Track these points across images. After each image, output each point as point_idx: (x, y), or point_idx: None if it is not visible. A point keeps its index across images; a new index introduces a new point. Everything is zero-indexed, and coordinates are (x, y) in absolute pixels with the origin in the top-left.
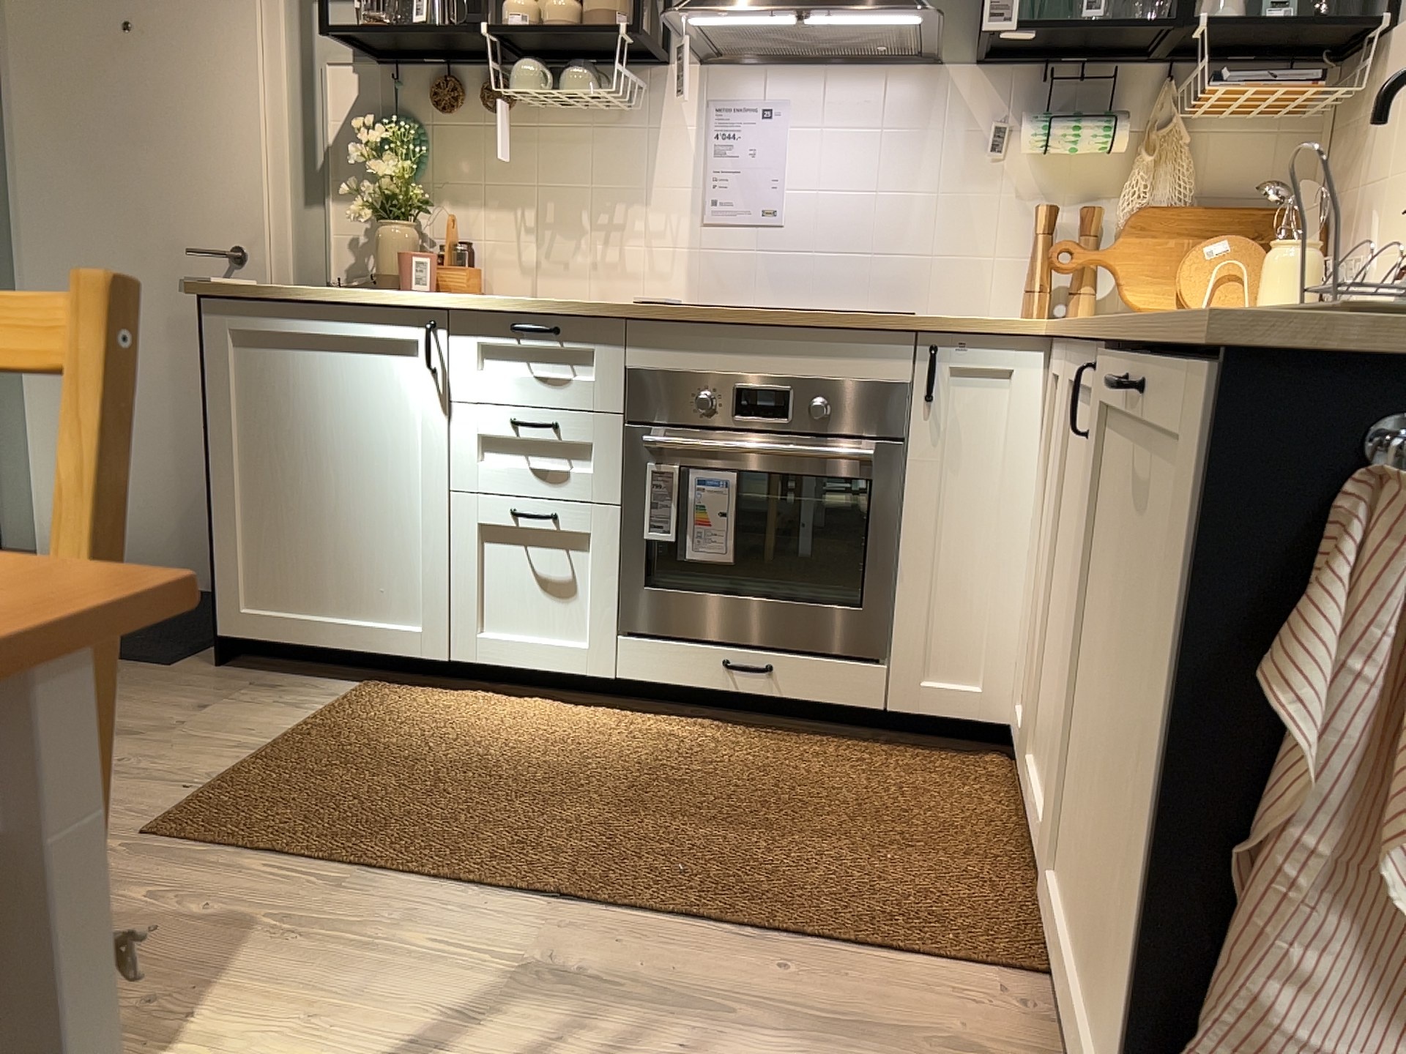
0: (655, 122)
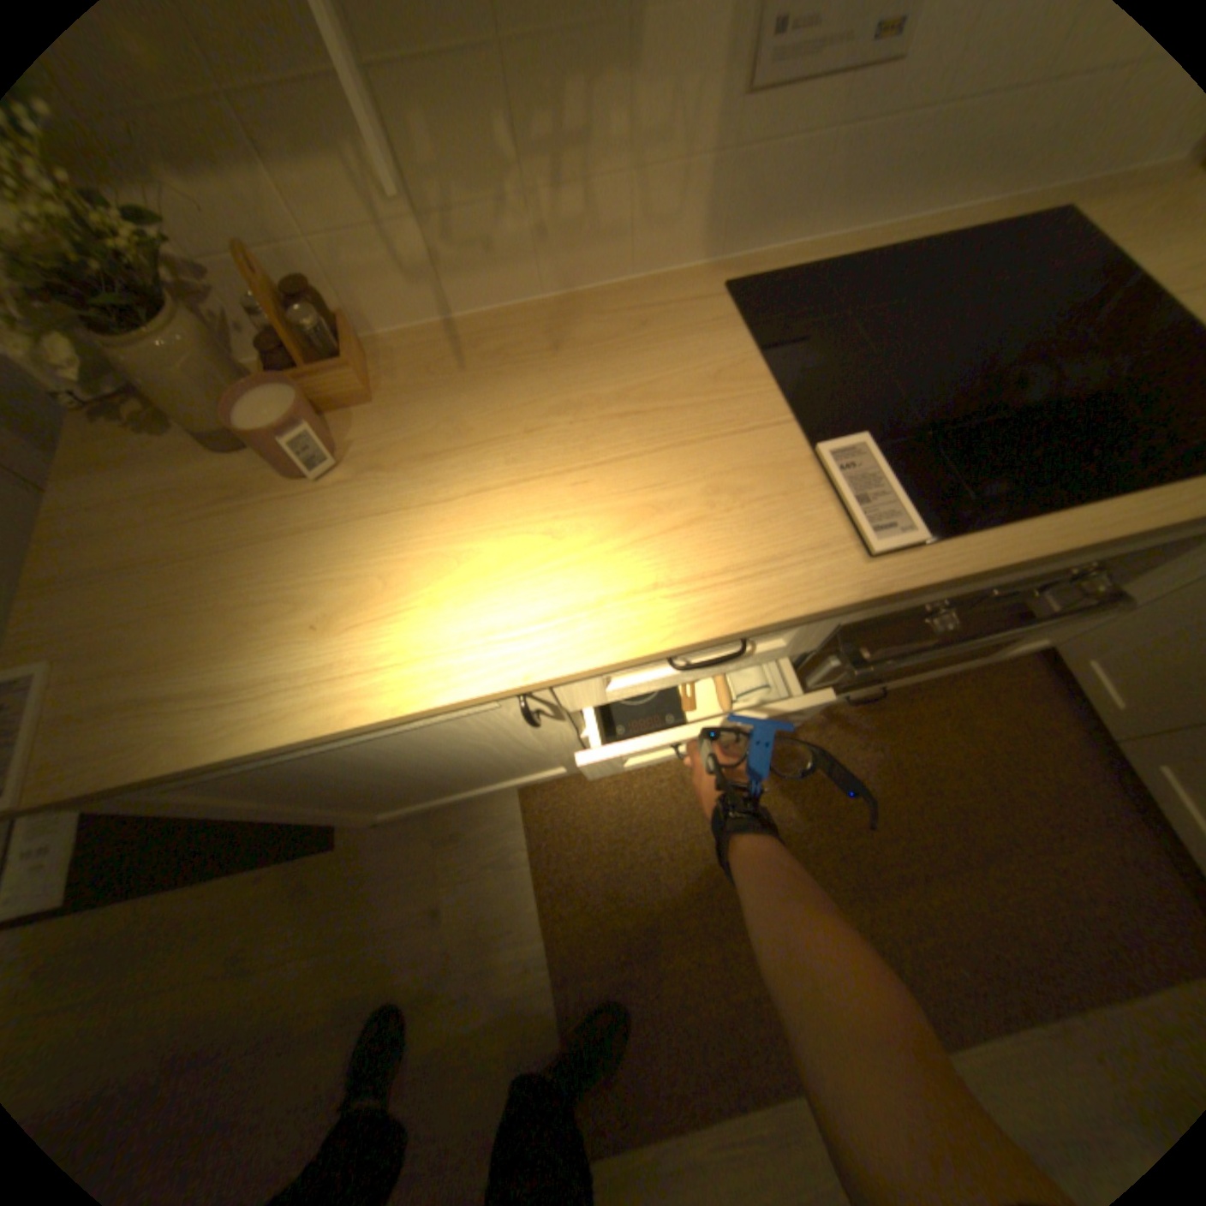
0: None
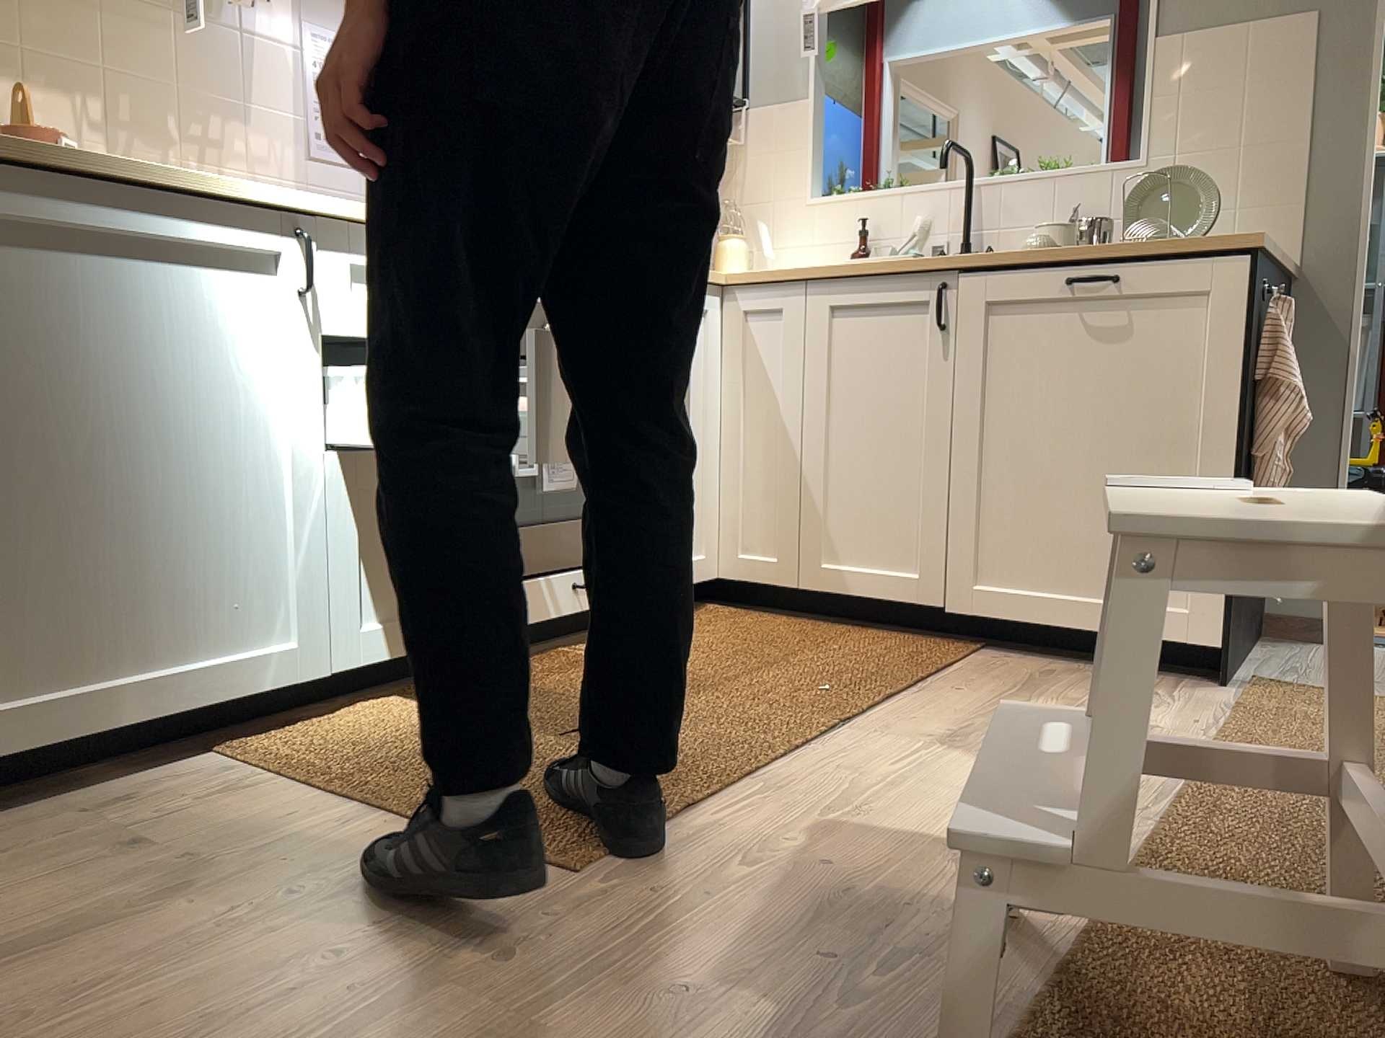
0: (254, 33)
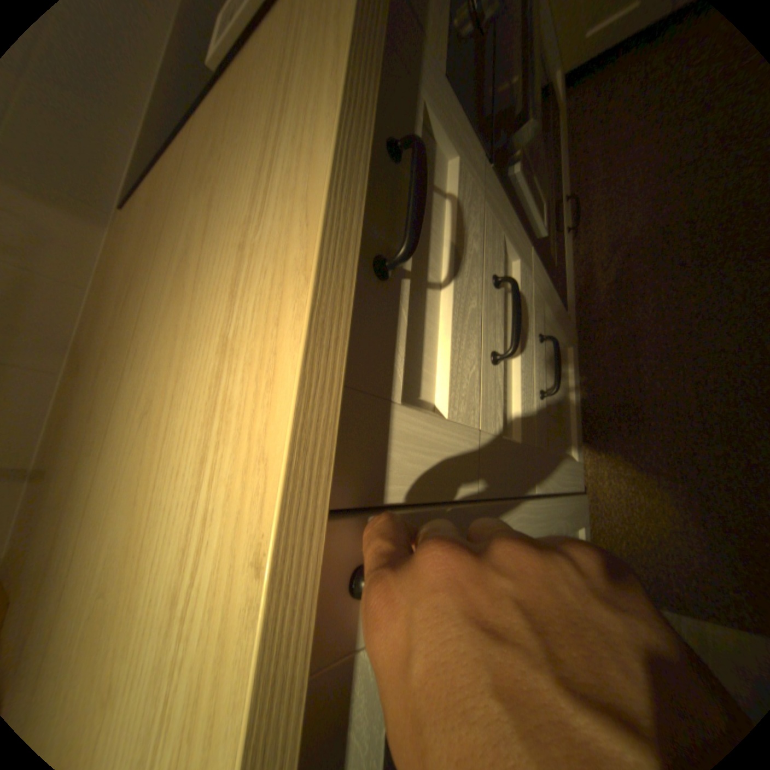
0: None
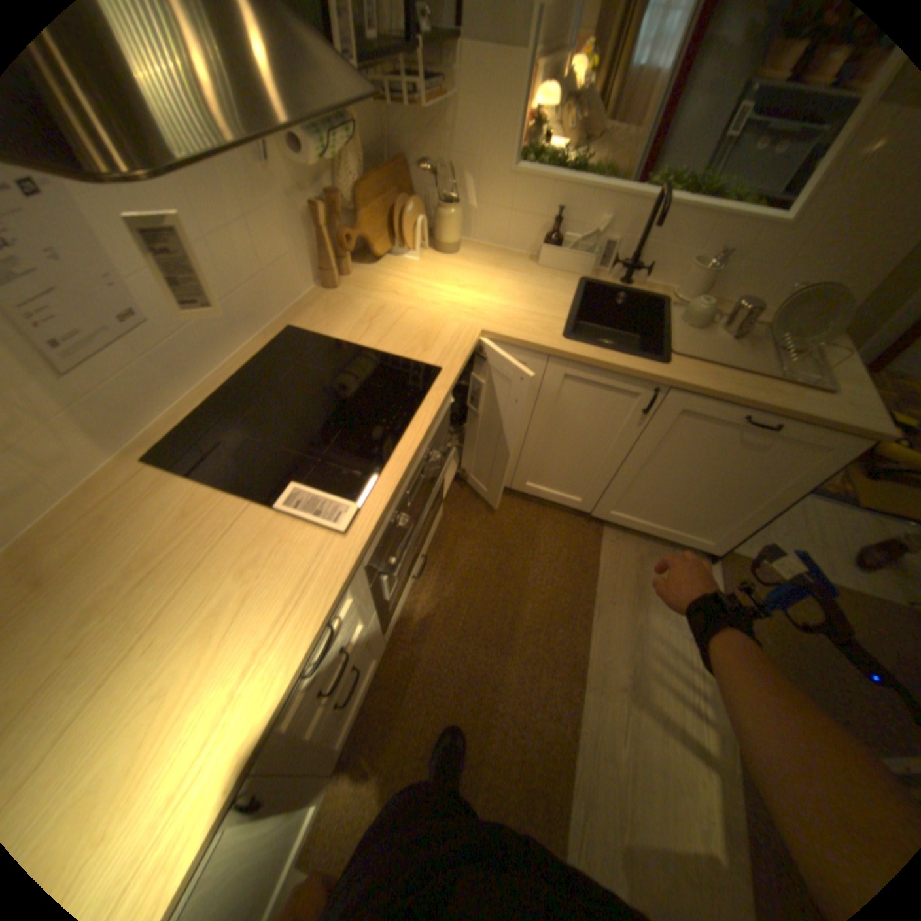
0: None
